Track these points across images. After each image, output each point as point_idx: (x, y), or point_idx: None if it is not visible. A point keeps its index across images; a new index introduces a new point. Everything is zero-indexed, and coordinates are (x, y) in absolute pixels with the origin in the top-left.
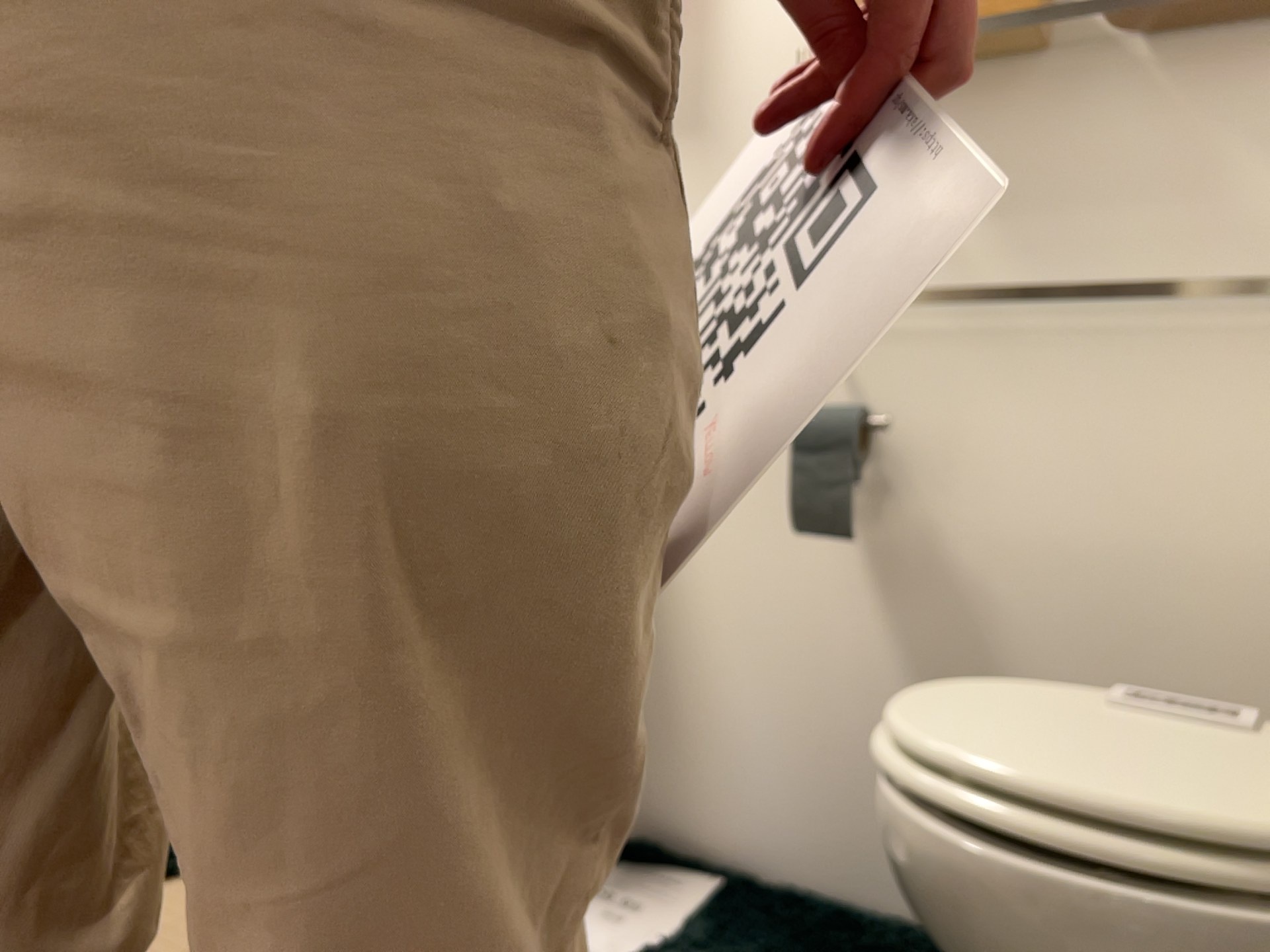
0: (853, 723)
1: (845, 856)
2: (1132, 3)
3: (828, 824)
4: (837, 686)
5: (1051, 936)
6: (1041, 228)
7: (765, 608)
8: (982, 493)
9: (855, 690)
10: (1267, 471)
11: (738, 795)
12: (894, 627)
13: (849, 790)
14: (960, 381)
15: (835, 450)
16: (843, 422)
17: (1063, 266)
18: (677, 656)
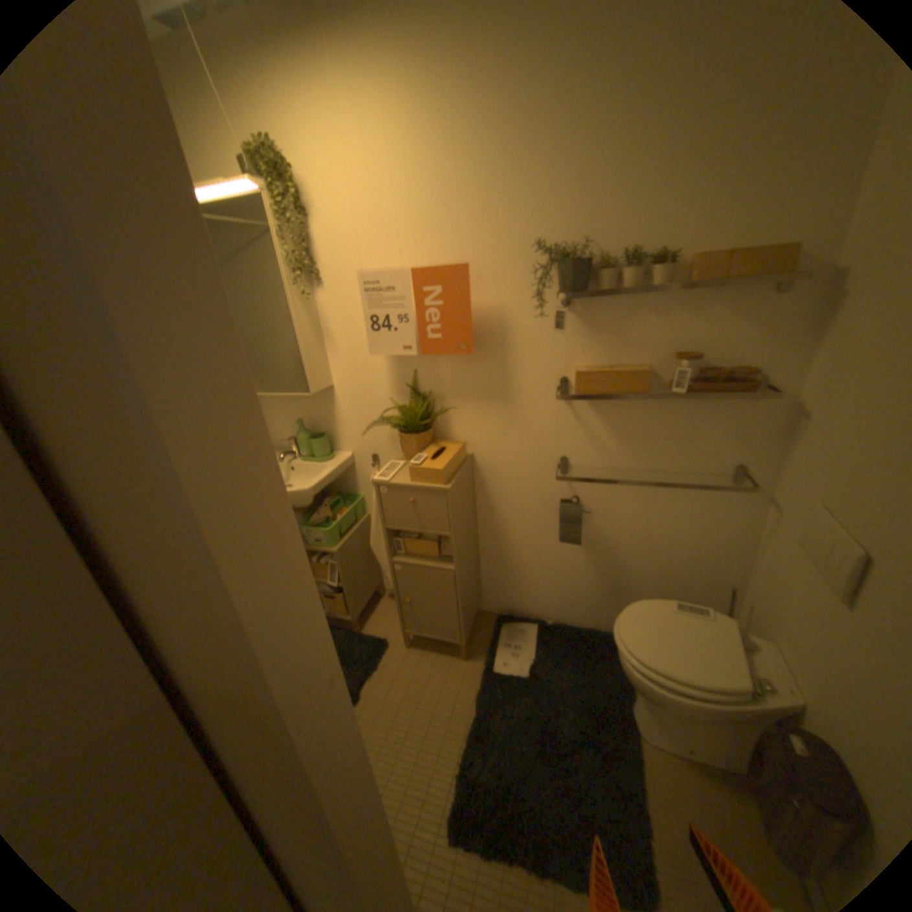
0: (574, 581)
1: (573, 613)
2: (675, 375)
3: (567, 606)
4: (569, 572)
5: (681, 710)
6: (639, 446)
7: (543, 552)
8: (617, 522)
9: (575, 573)
10: (706, 519)
11: (537, 600)
12: (587, 557)
13: (573, 598)
14: (610, 490)
15: (574, 523)
16: (576, 515)
17: (646, 458)
18: (512, 565)
